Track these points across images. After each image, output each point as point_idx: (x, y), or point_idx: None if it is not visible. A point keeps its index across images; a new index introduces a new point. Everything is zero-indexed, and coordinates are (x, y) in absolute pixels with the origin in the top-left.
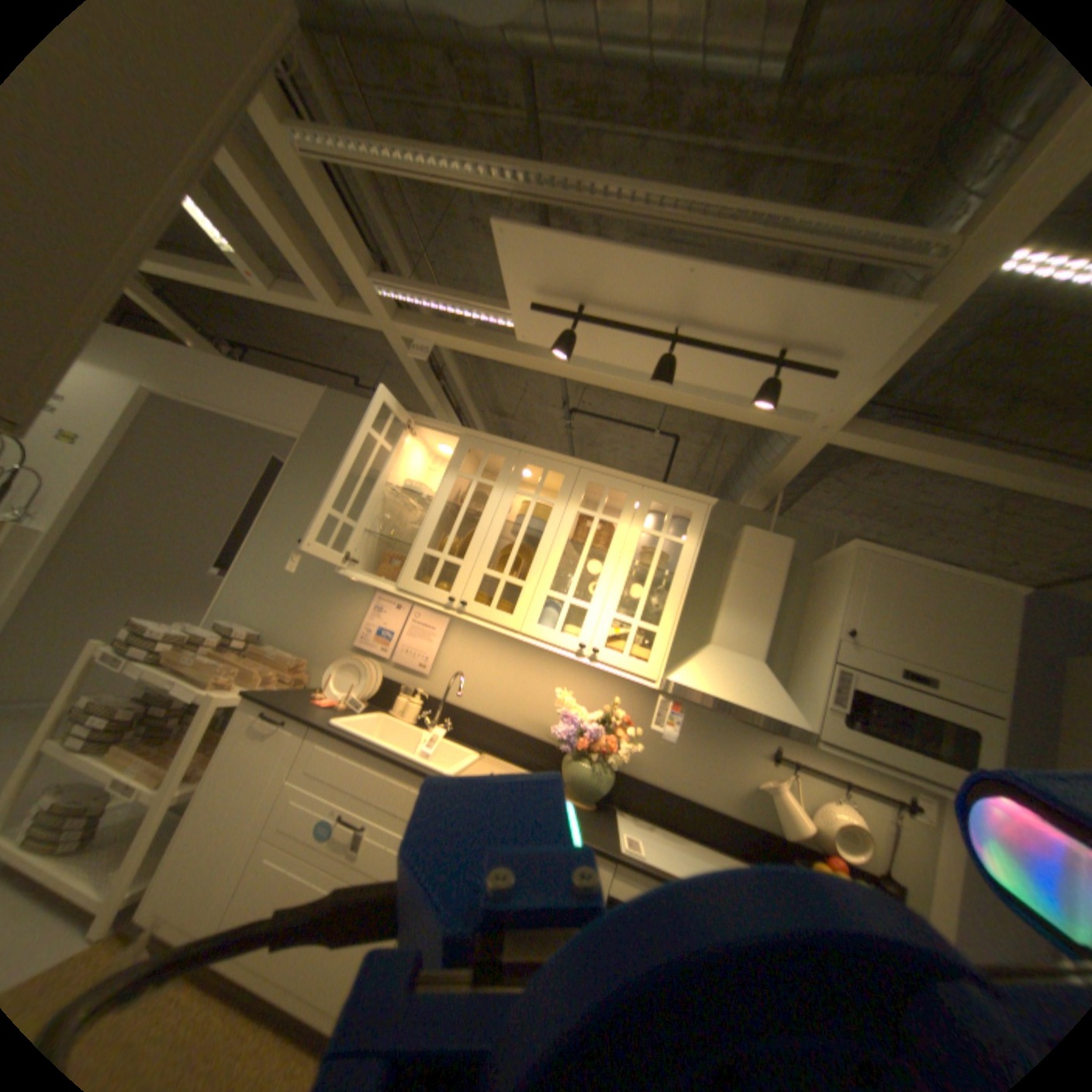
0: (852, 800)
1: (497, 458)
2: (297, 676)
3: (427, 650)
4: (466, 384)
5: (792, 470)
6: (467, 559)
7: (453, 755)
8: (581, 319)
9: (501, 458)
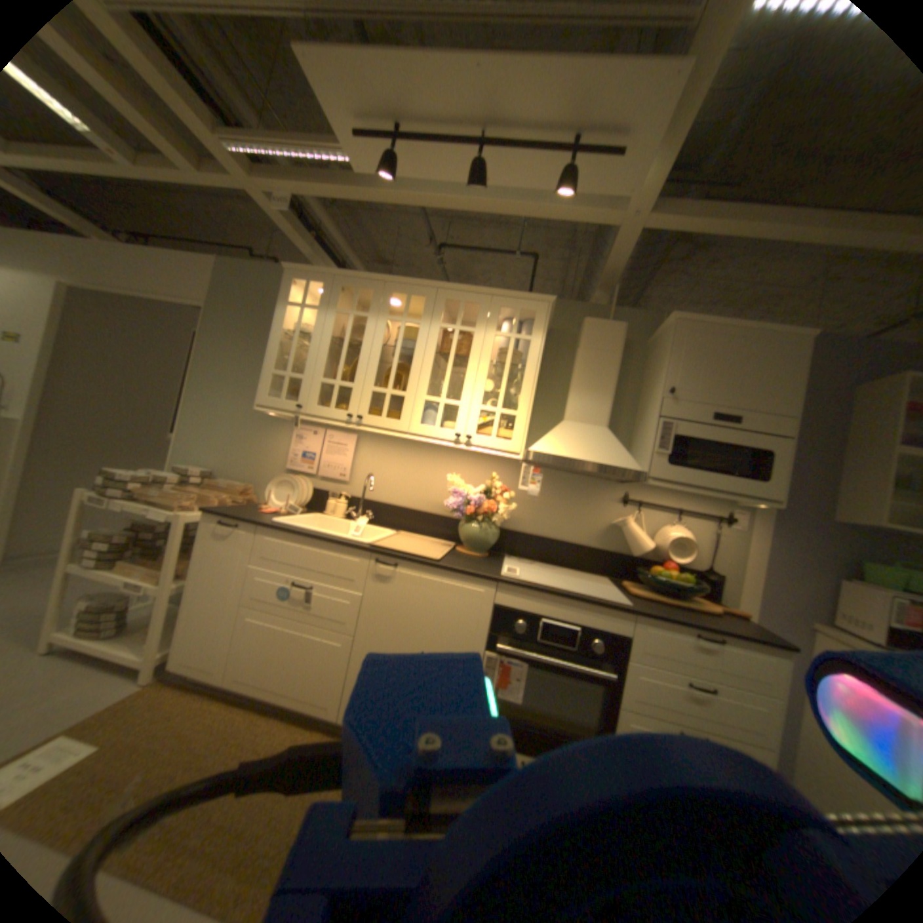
0: (684, 521)
1: (370, 292)
2: (249, 497)
3: (345, 461)
4: (343, 235)
5: (621, 260)
6: (357, 381)
7: (377, 534)
8: (399, 136)
9: (371, 290)
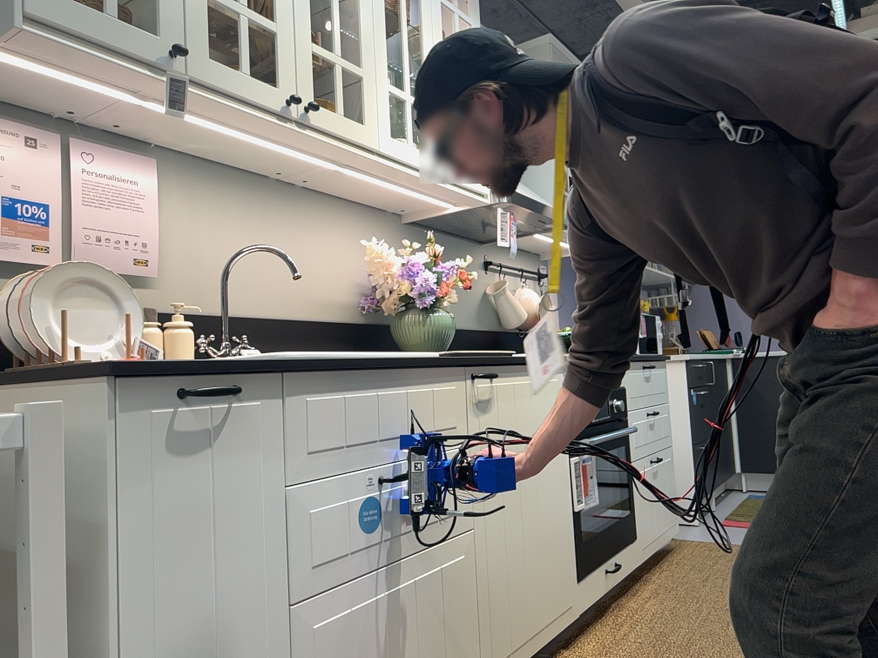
0: (521, 282)
1: None
2: None
3: (140, 226)
4: None
5: None
6: (281, 20)
7: None
8: None
9: None
